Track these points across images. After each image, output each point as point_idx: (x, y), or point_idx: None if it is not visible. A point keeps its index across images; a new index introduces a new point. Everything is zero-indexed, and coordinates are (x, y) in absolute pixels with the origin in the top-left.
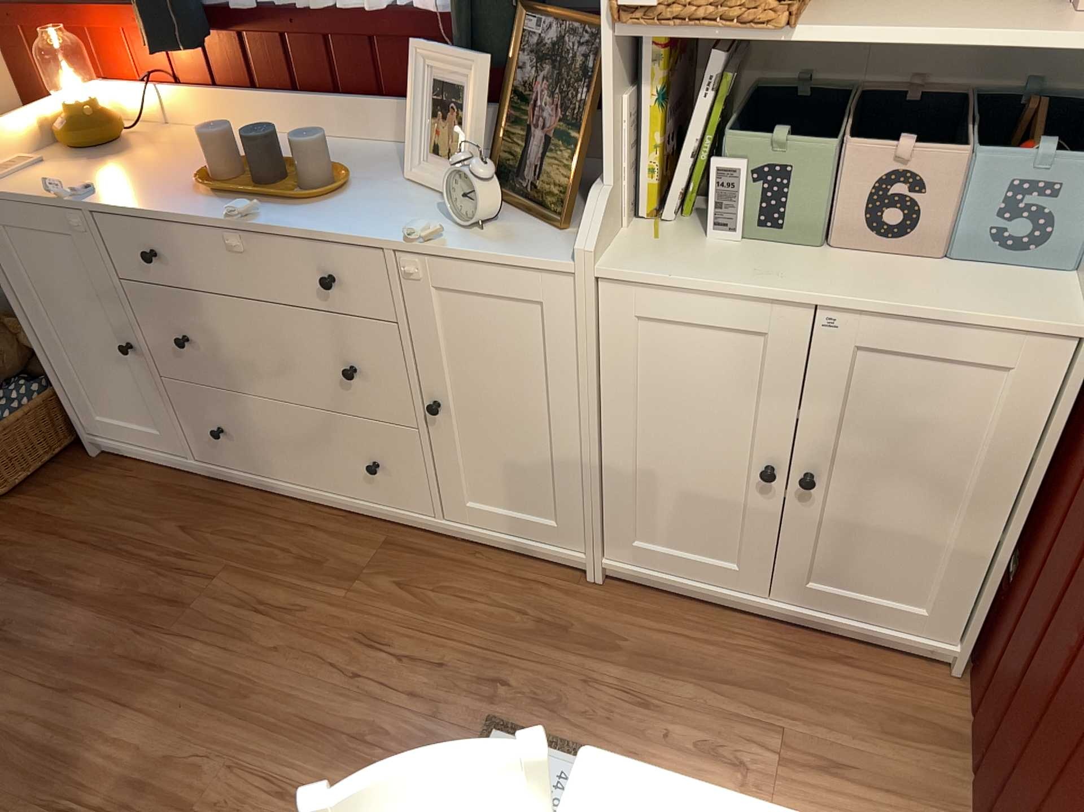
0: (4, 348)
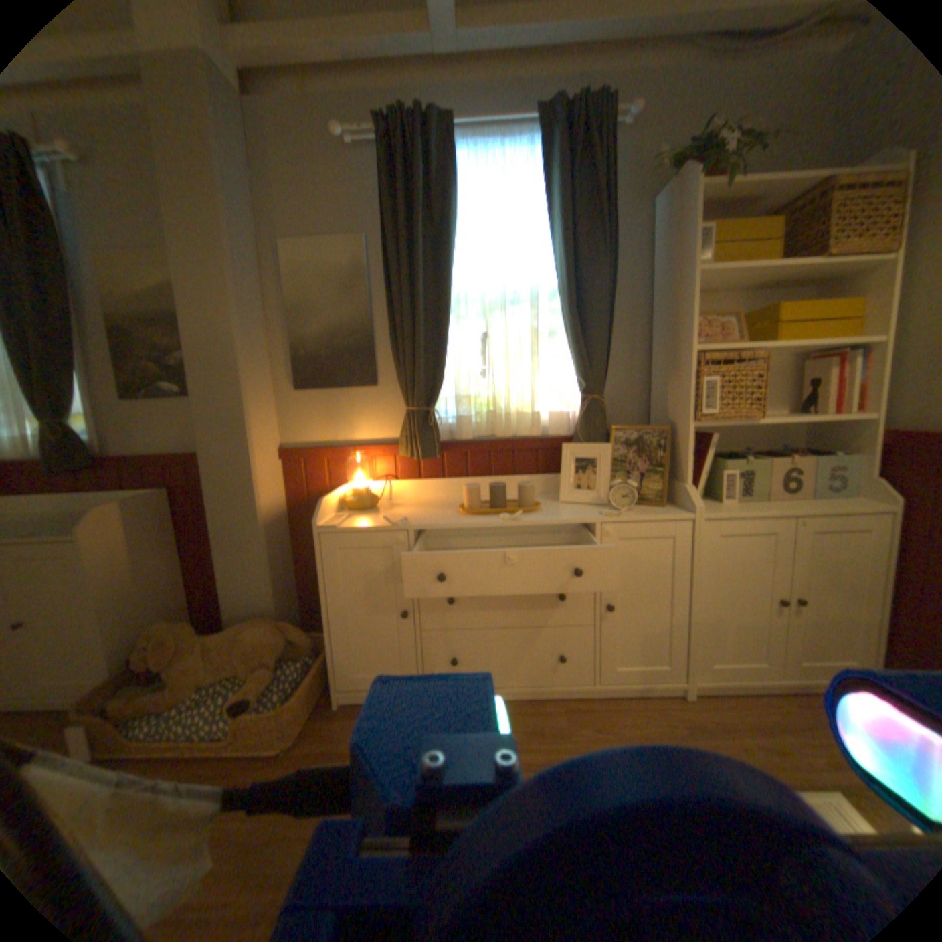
0: (270, 641)
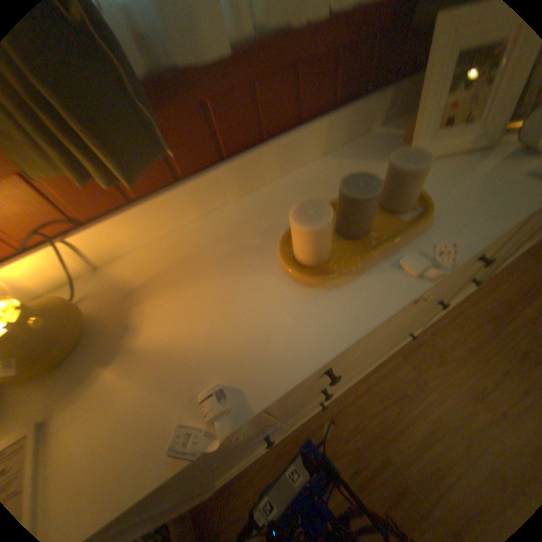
0: None
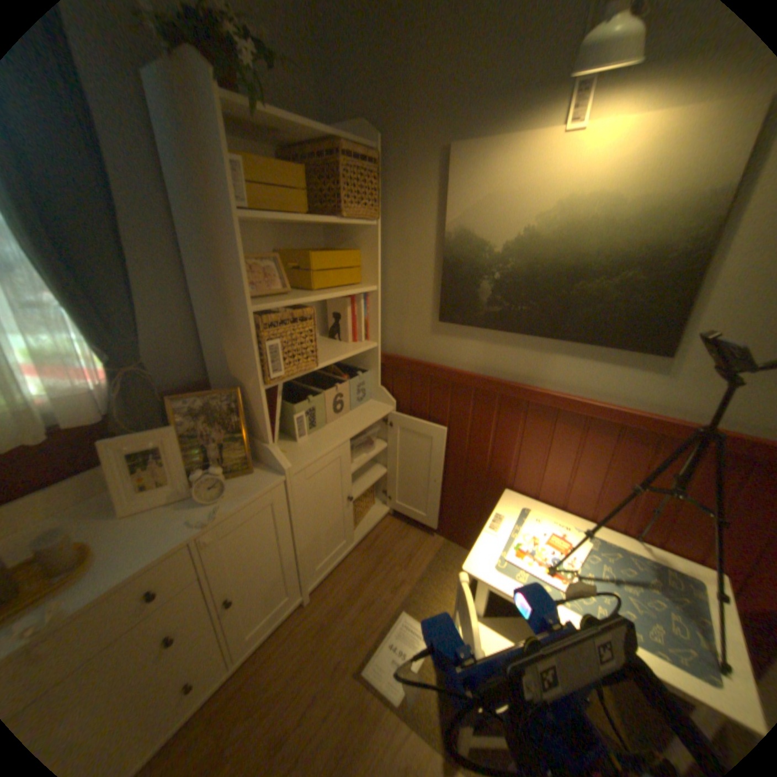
0: None
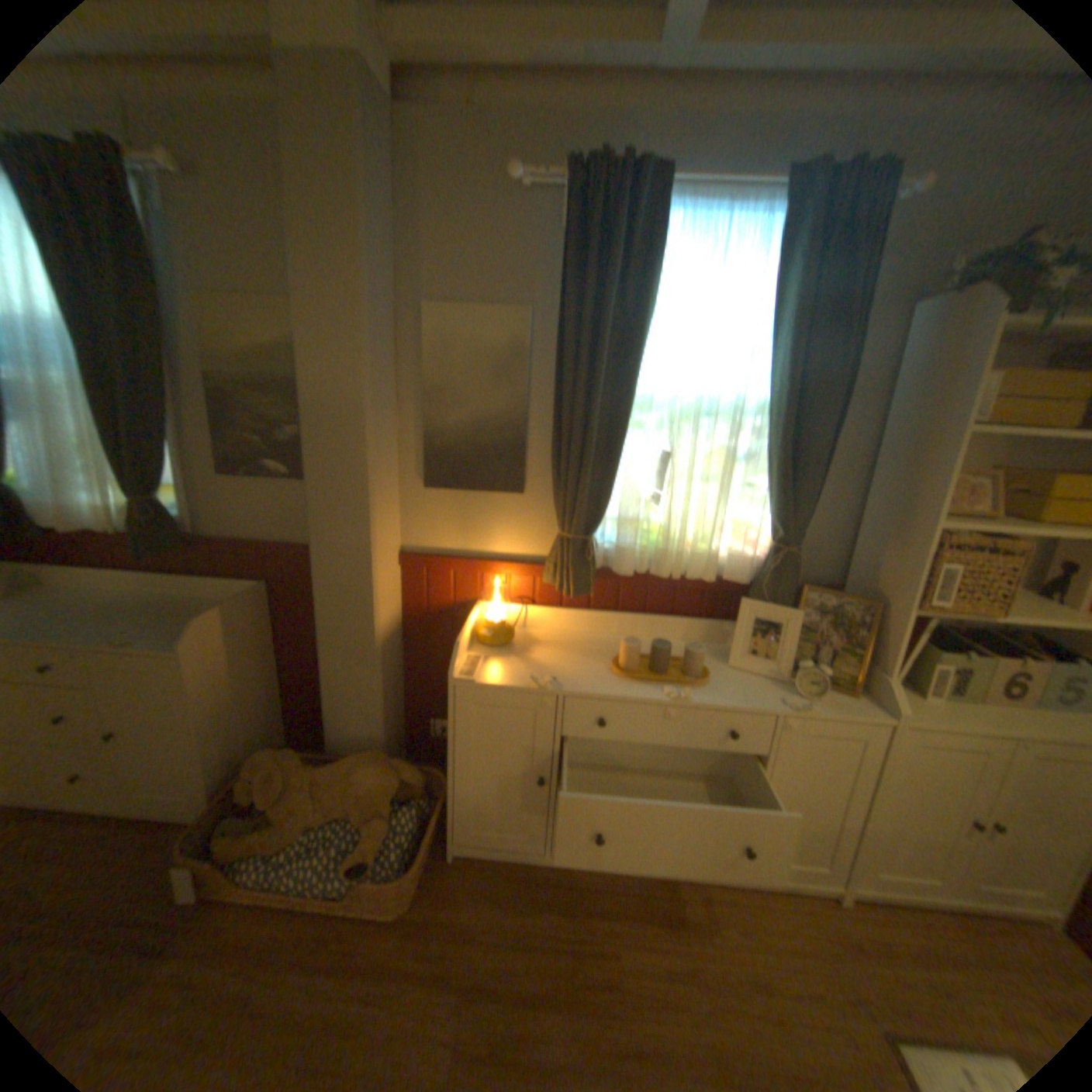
0: (384, 785)
